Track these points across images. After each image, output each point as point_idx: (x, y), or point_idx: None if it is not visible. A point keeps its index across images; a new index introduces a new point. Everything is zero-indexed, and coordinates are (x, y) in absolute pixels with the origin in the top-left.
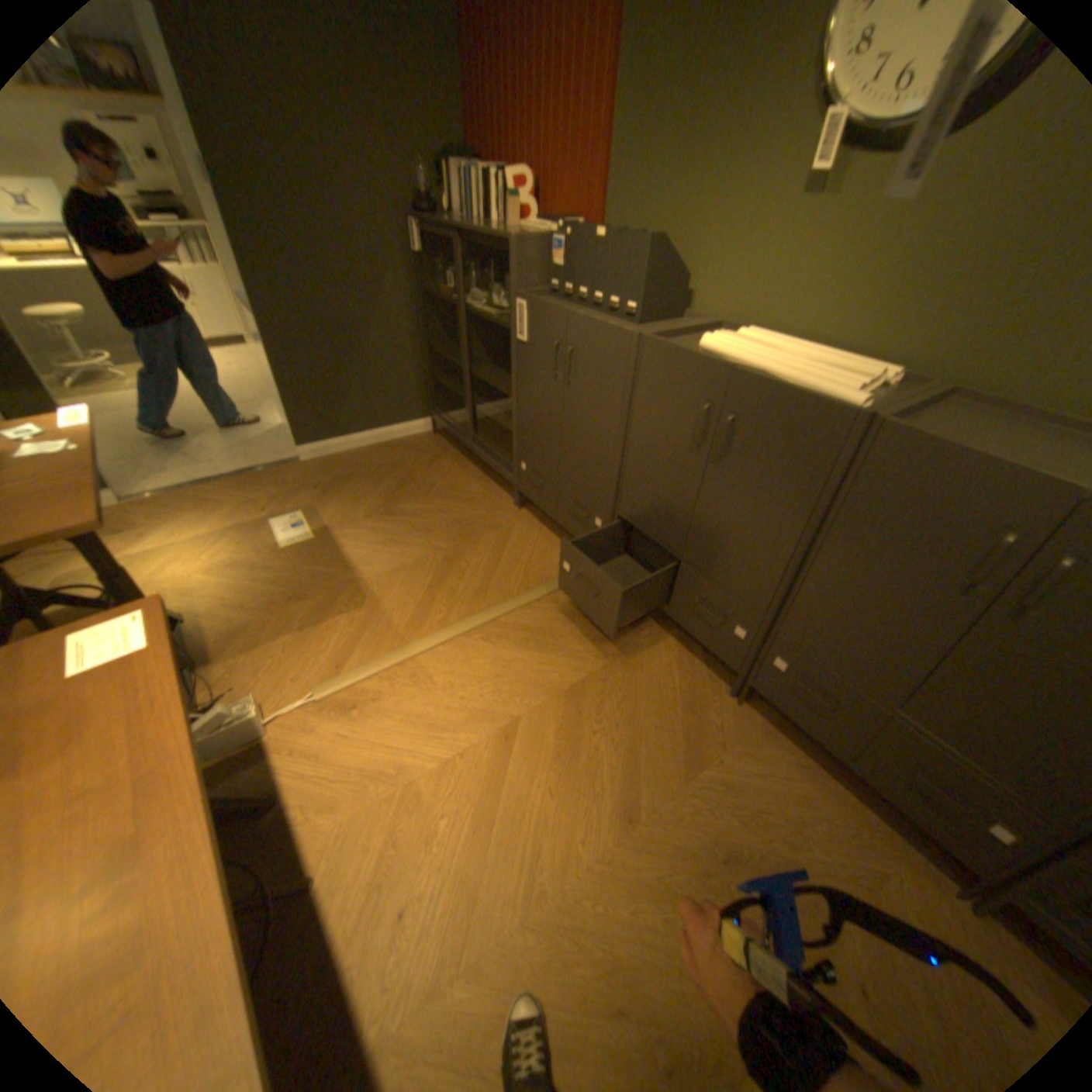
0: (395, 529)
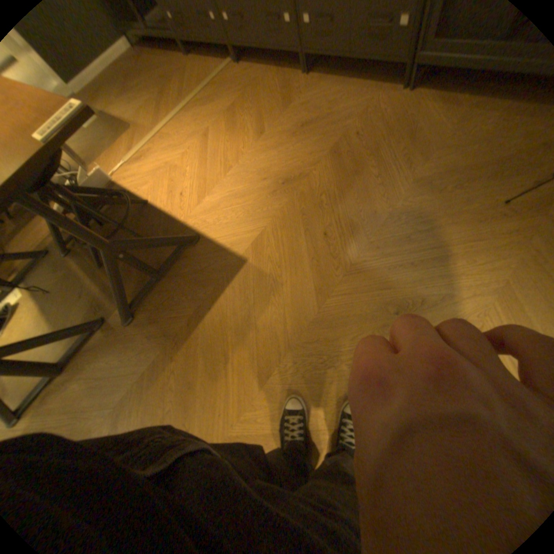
0: (130, 96)
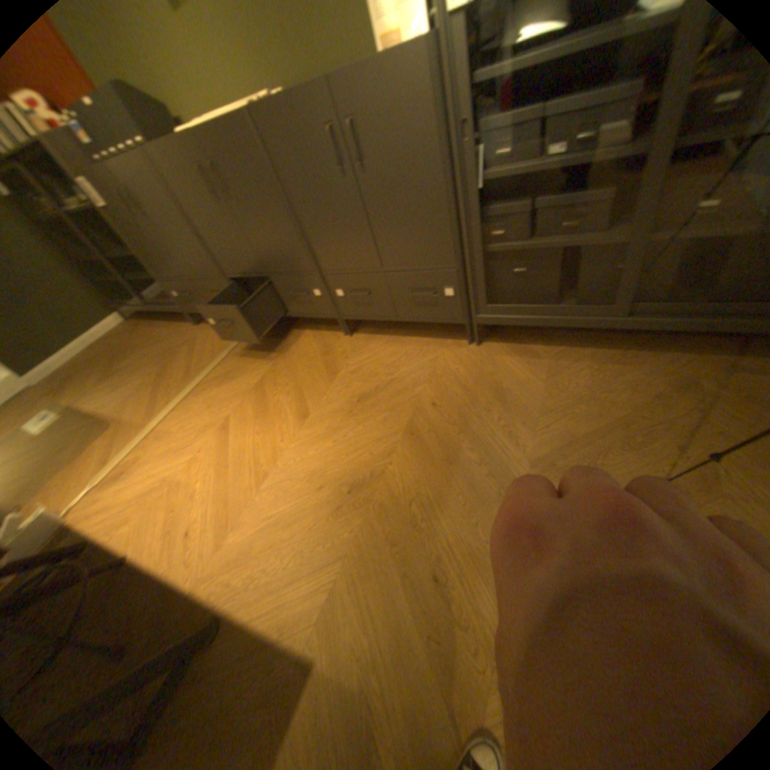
0: (115, 382)
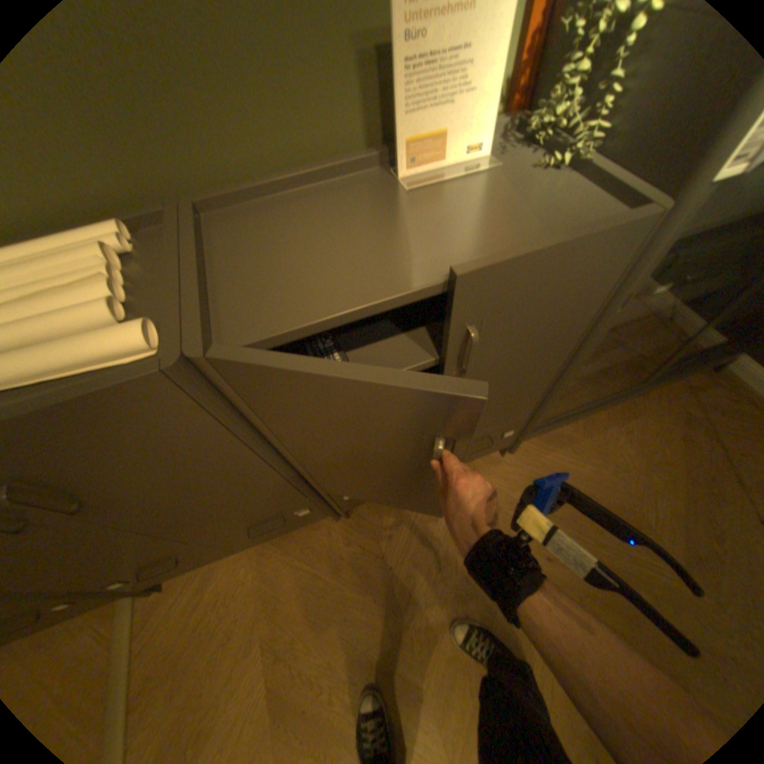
0: None
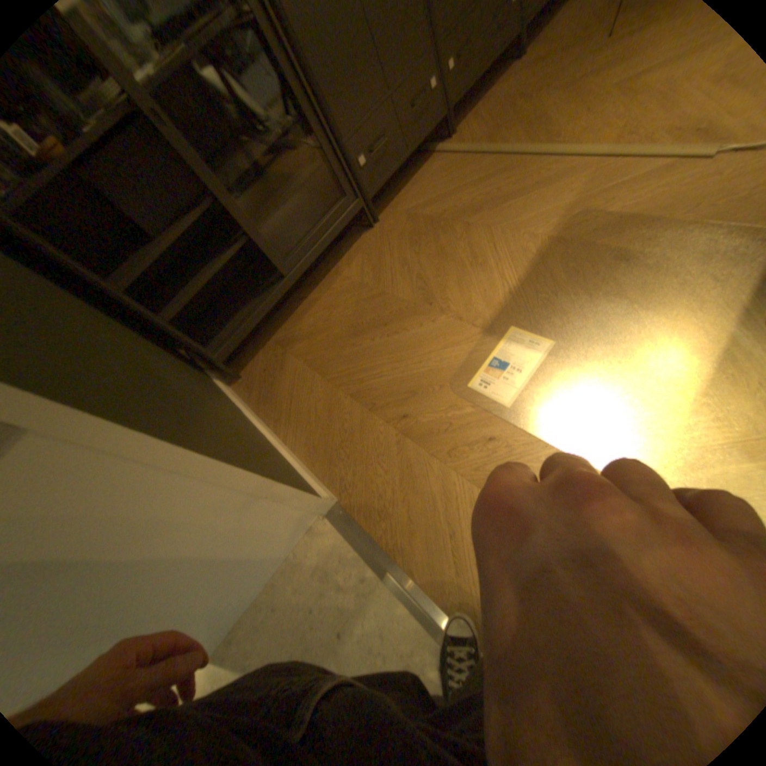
0: (454, 273)
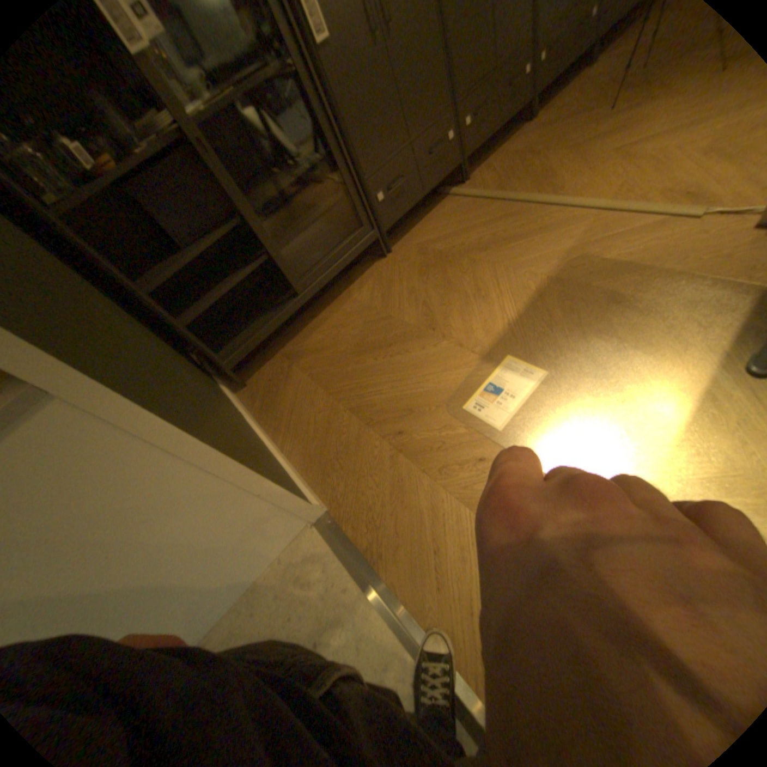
0: (457, 303)
